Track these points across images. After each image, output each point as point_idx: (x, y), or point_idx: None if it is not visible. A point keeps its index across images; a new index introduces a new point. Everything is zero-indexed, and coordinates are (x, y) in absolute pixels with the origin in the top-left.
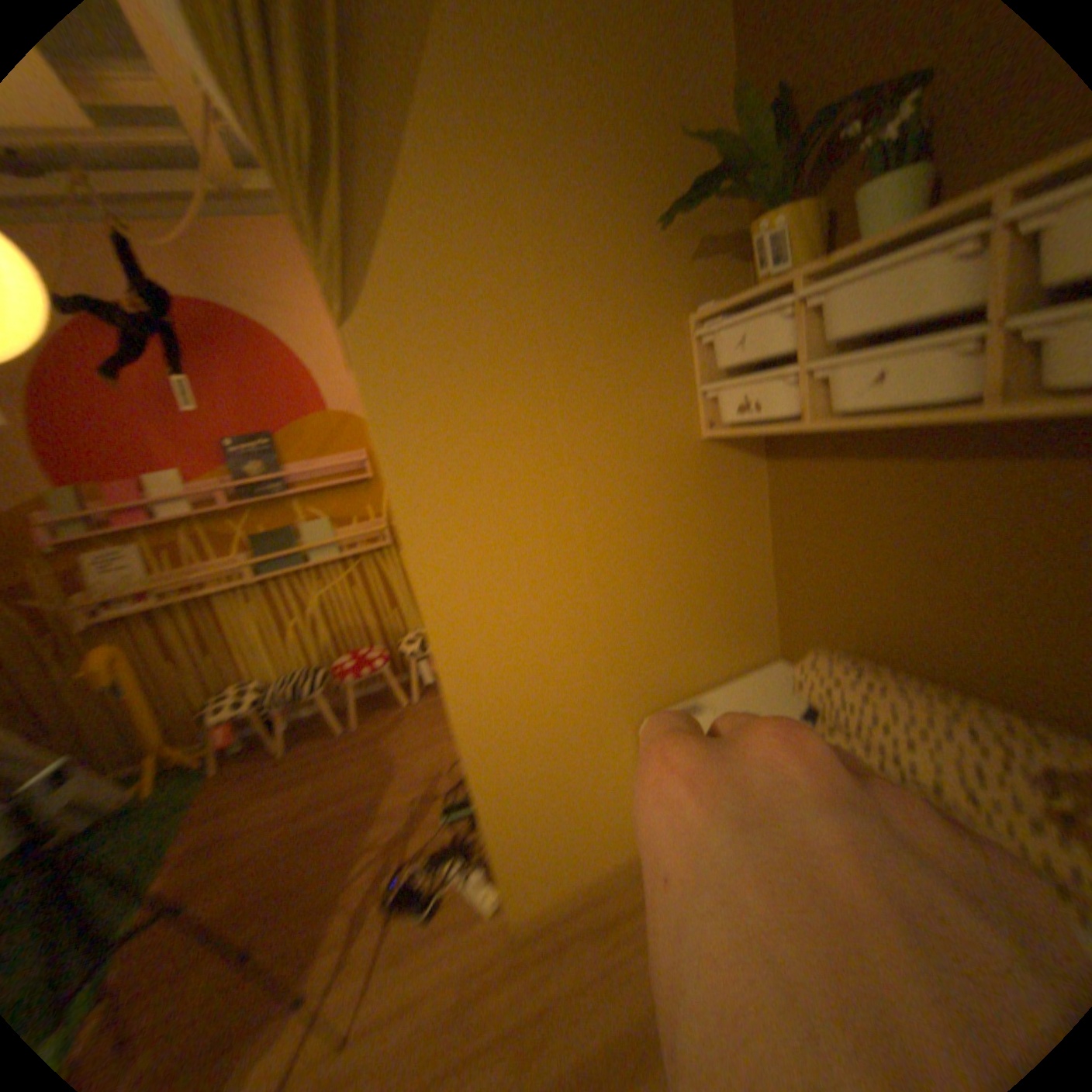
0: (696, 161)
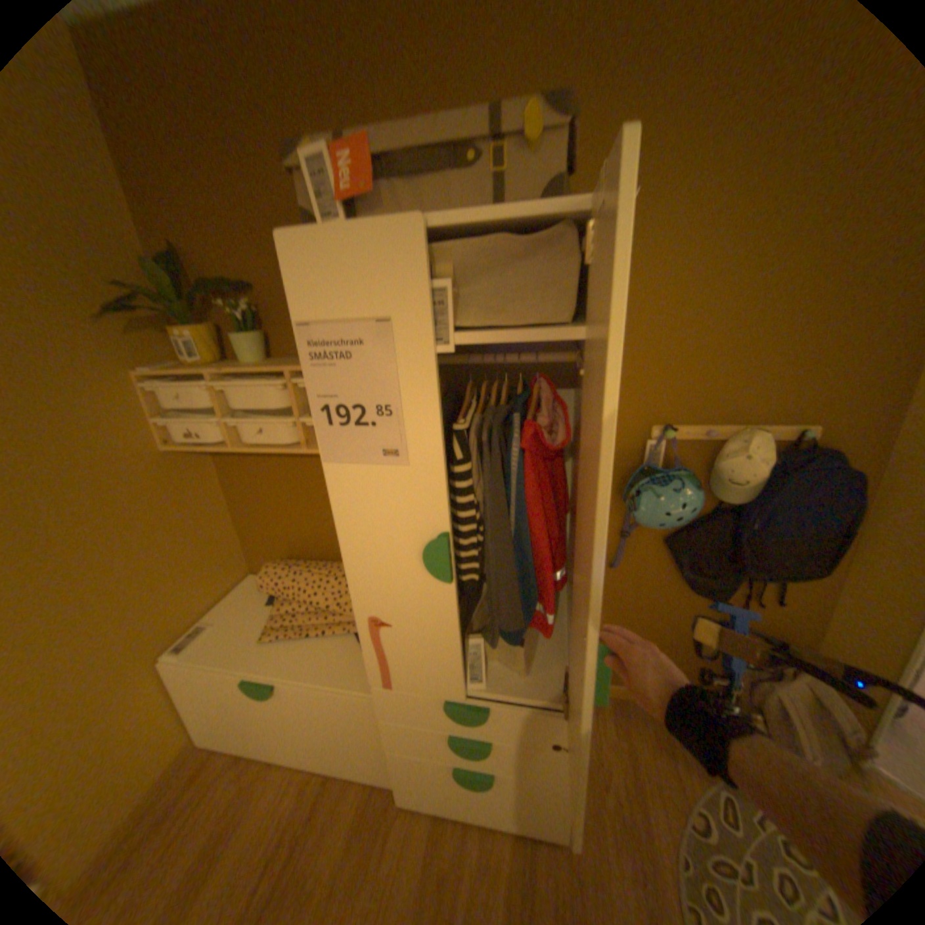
0: (112, 272)
